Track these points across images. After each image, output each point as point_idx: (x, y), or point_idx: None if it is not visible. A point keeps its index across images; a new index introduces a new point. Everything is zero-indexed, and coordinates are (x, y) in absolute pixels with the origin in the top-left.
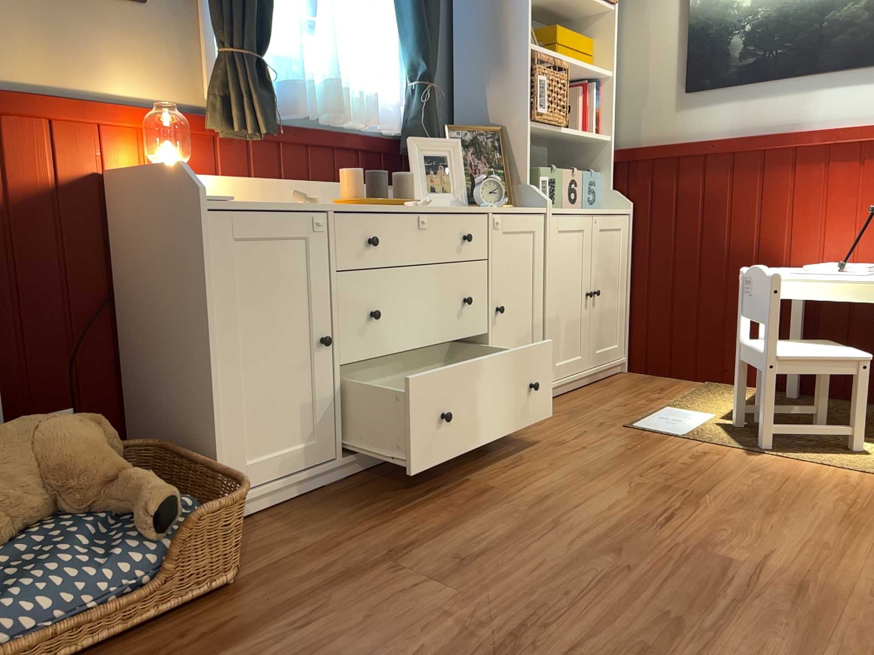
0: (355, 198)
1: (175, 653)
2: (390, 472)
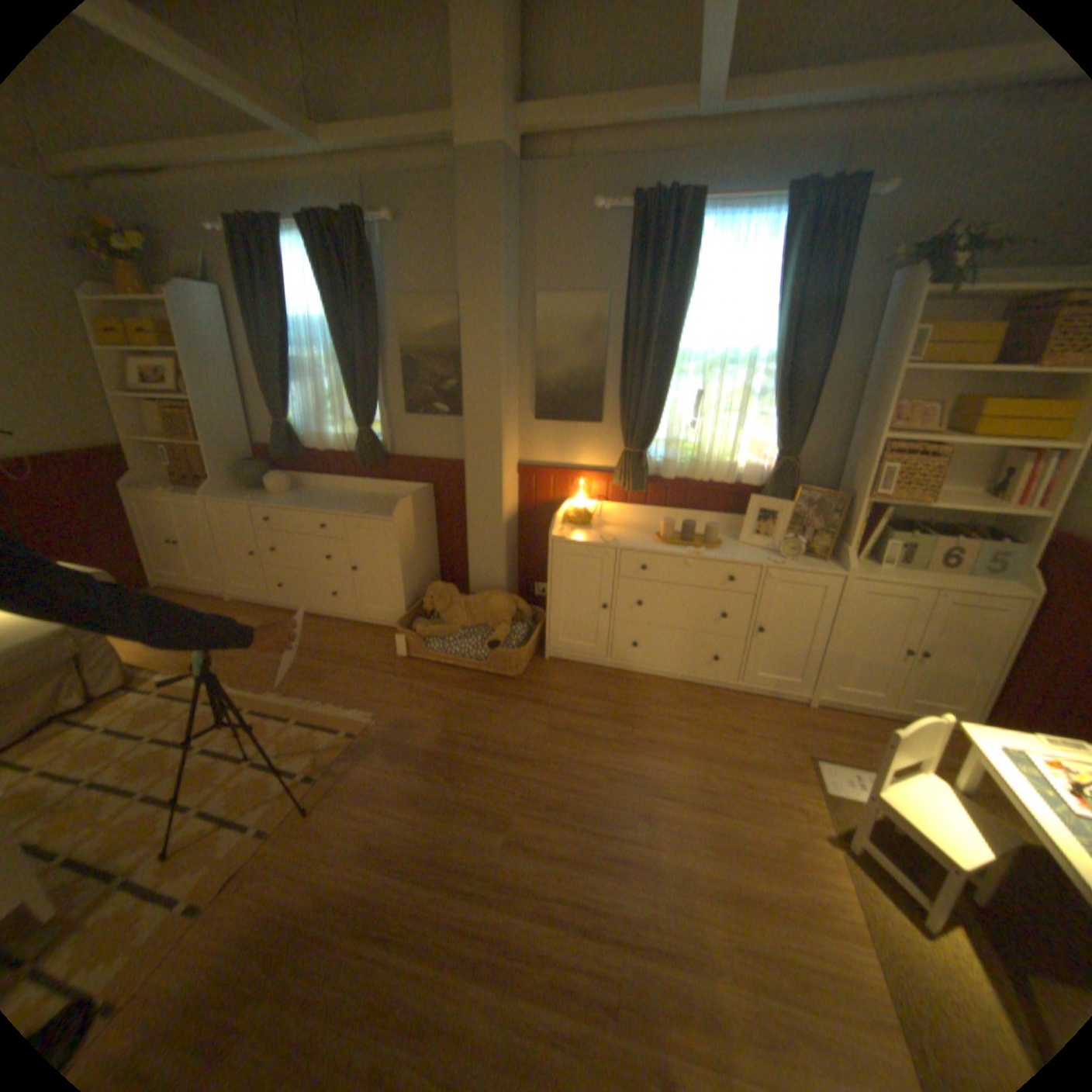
0: (660, 538)
1: (478, 685)
2: (634, 680)
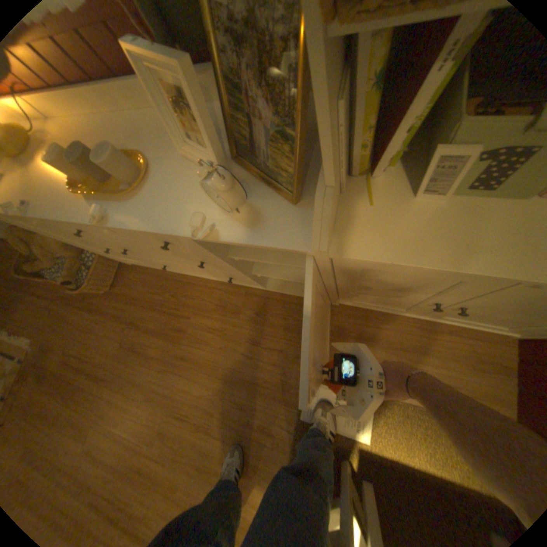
0: (68, 184)
1: (84, 303)
2: (187, 282)
